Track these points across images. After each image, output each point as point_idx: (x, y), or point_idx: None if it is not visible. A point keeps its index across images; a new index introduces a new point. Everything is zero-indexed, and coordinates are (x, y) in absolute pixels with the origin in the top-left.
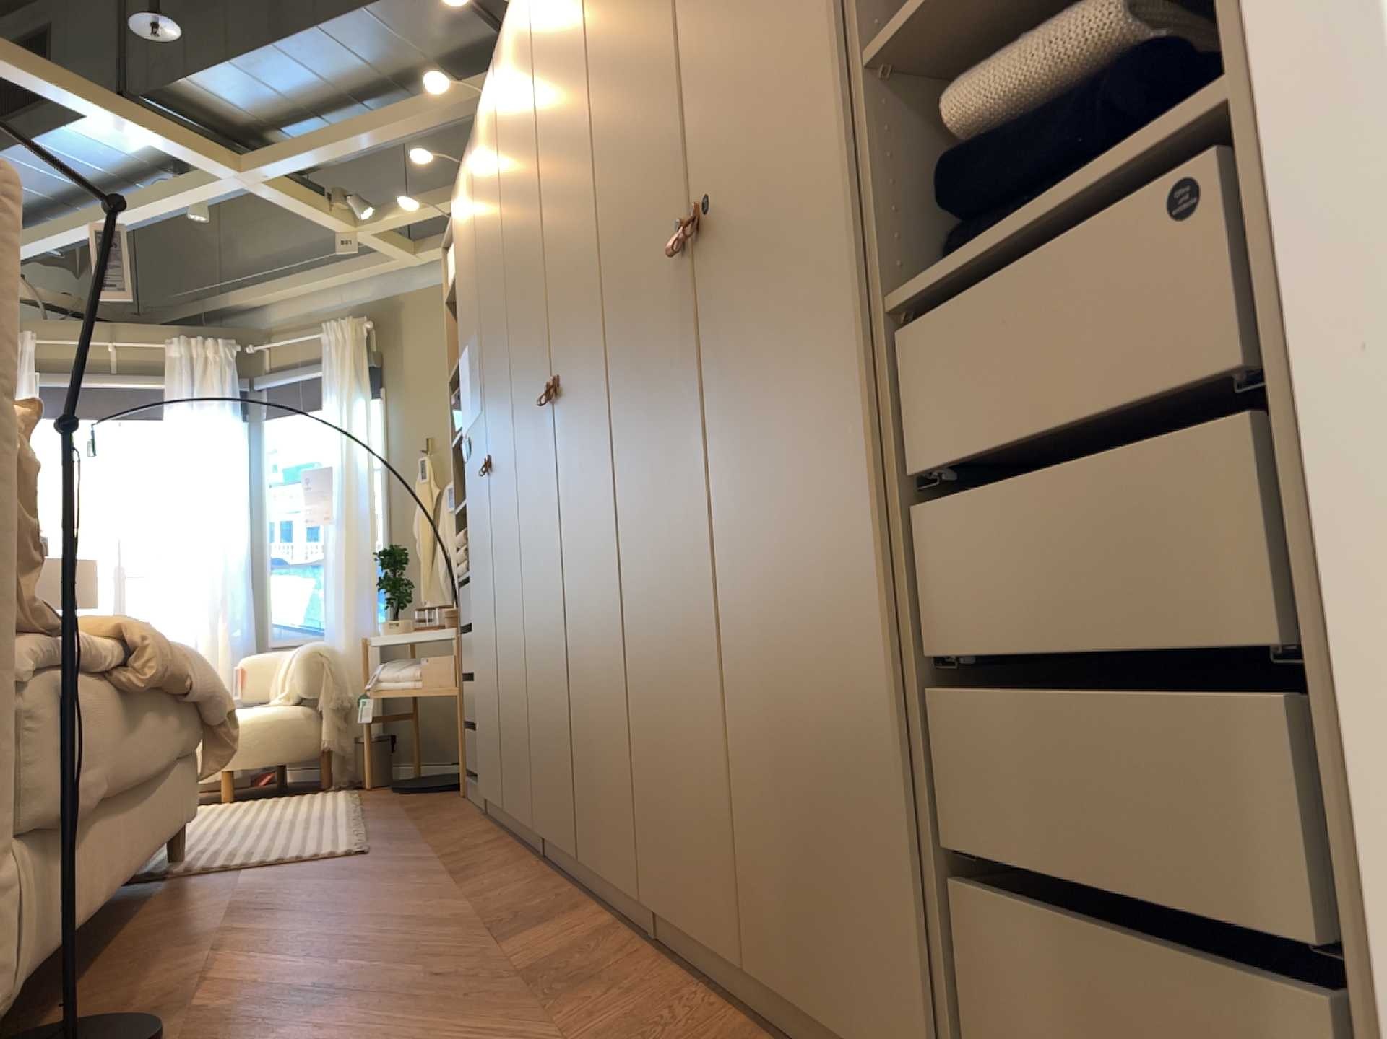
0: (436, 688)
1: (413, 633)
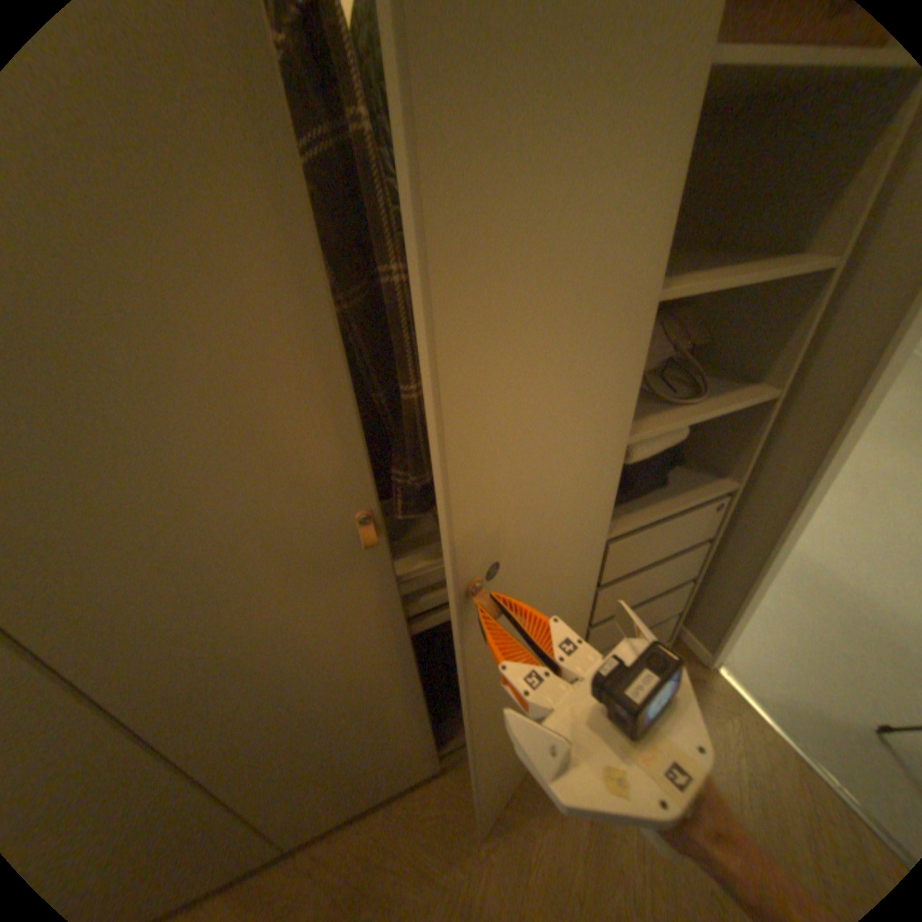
0: None
1: None
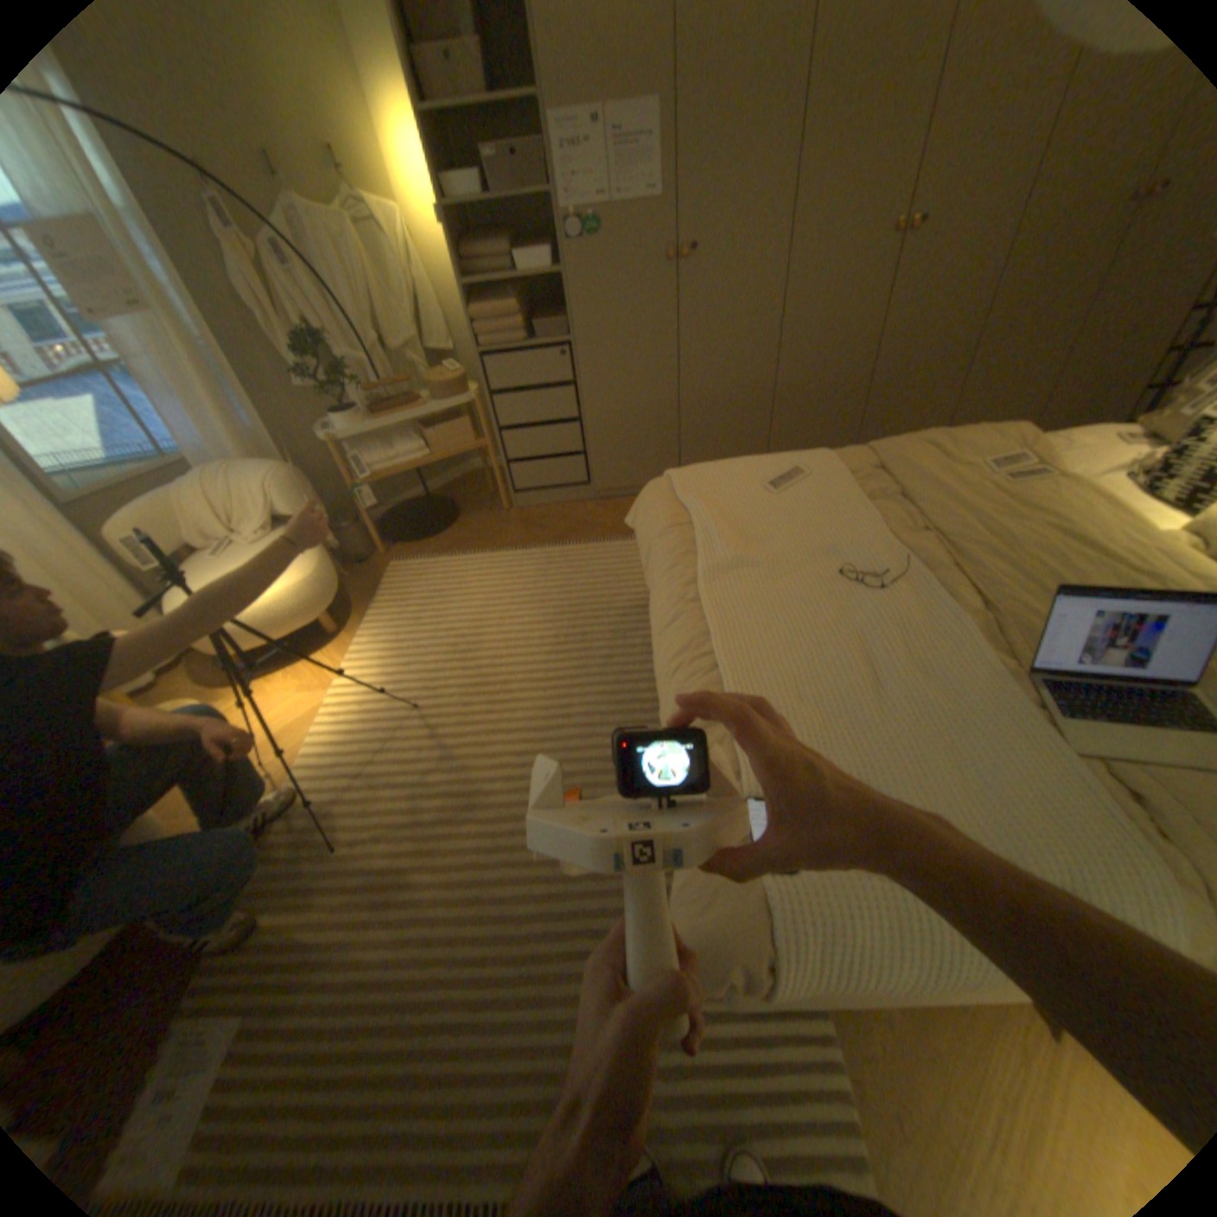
0: (449, 455)
1: (363, 421)
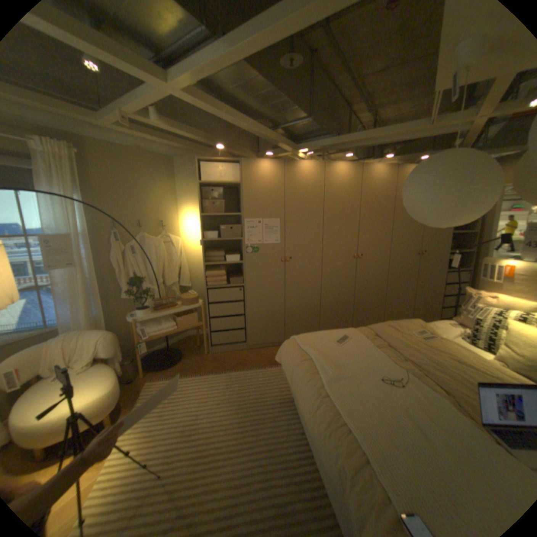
0: (186, 329)
1: (150, 313)
